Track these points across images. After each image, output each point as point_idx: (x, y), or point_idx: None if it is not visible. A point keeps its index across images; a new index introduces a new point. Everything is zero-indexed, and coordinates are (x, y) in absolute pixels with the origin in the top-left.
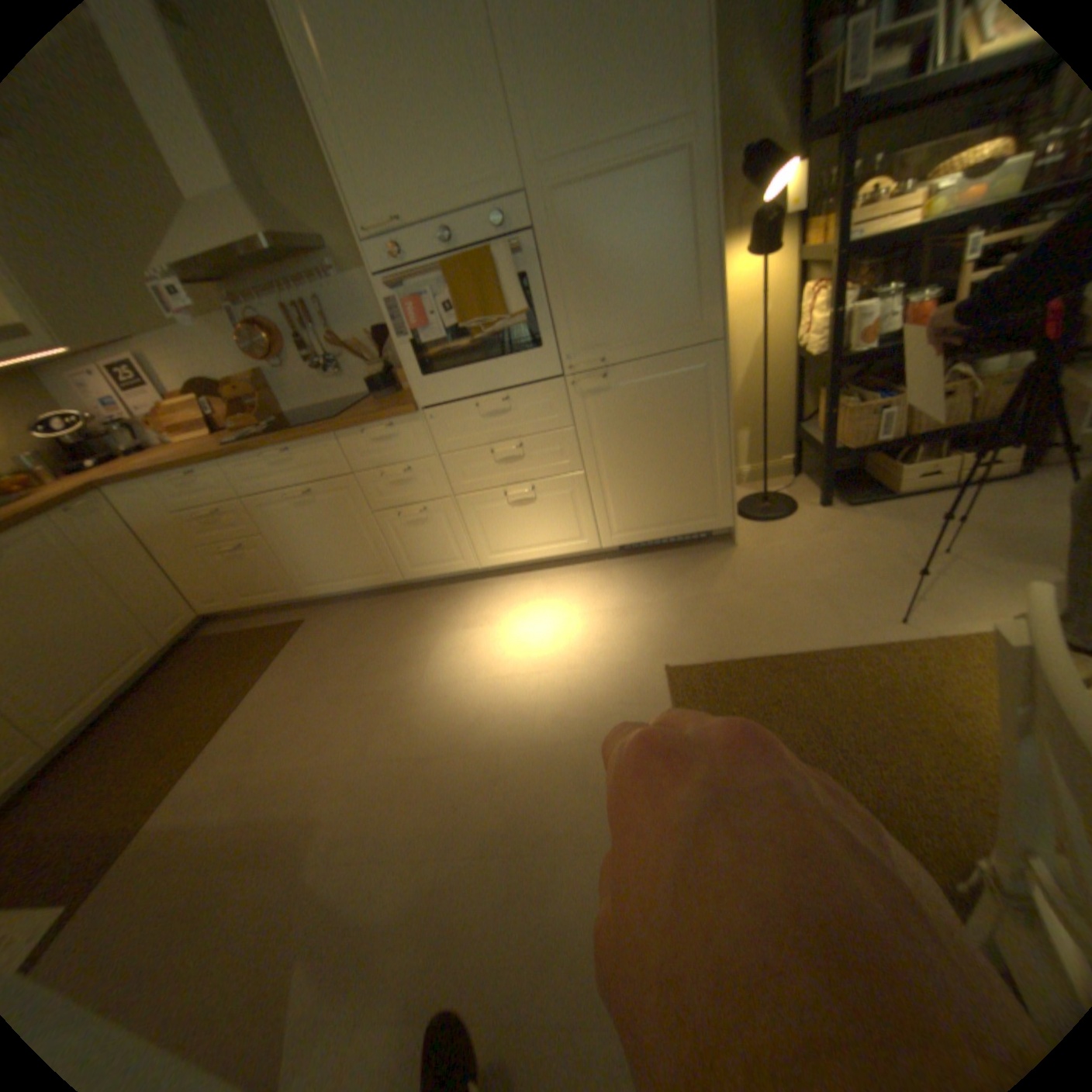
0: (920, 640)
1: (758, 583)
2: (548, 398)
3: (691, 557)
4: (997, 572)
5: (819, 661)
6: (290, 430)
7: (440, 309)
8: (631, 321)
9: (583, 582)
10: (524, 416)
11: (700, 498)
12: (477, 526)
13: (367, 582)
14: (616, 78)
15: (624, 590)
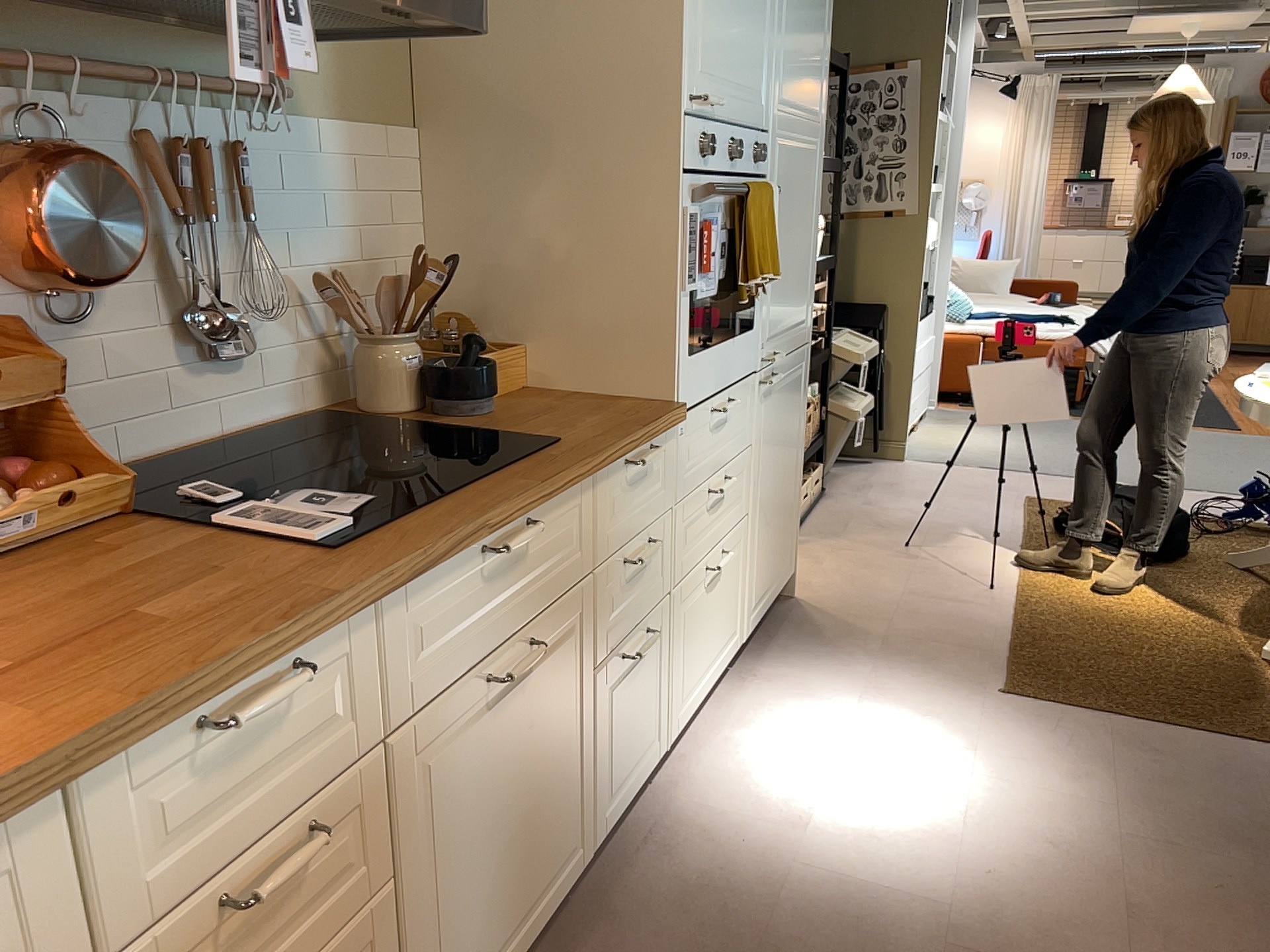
0: (1014, 593)
1: (881, 612)
2: (746, 403)
3: (790, 624)
4: (945, 546)
5: (1024, 628)
6: (512, 474)
7: (721, 253)
8: (788, 311)
9: (769, 698)
10: (732, 432)
11: (788, 538)
12: (678, 651)
13: (543, 911)
14: (807, 71)
15: (823, 677)
